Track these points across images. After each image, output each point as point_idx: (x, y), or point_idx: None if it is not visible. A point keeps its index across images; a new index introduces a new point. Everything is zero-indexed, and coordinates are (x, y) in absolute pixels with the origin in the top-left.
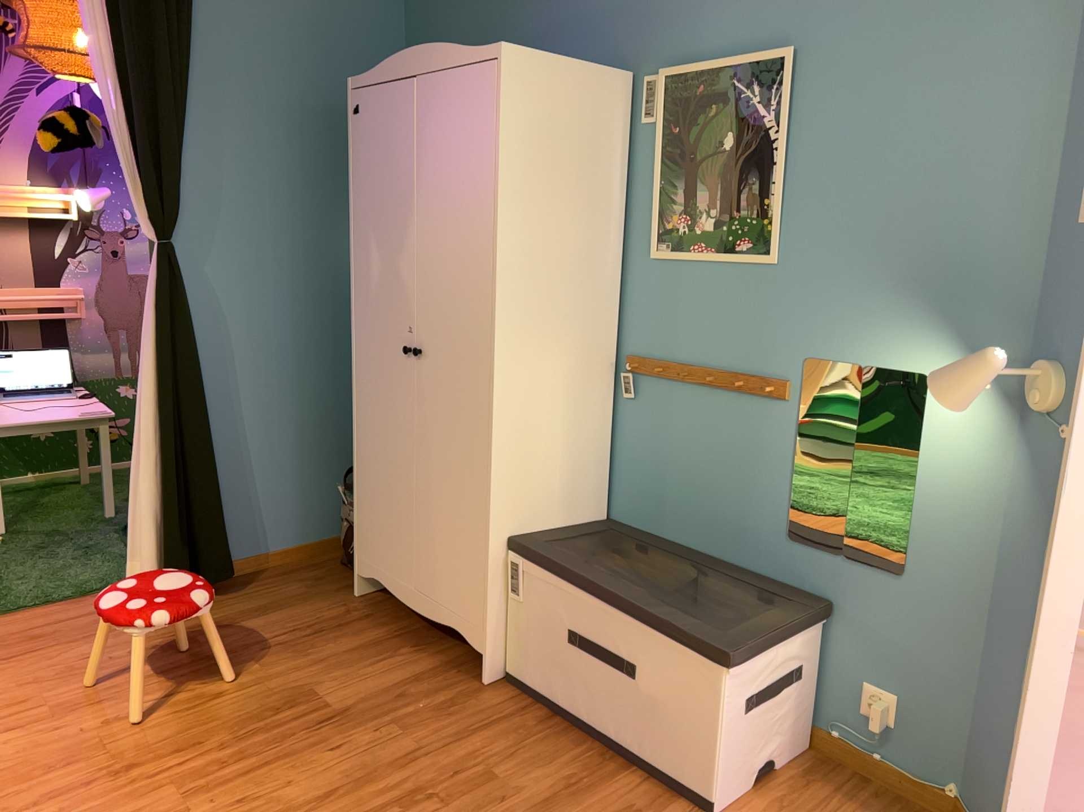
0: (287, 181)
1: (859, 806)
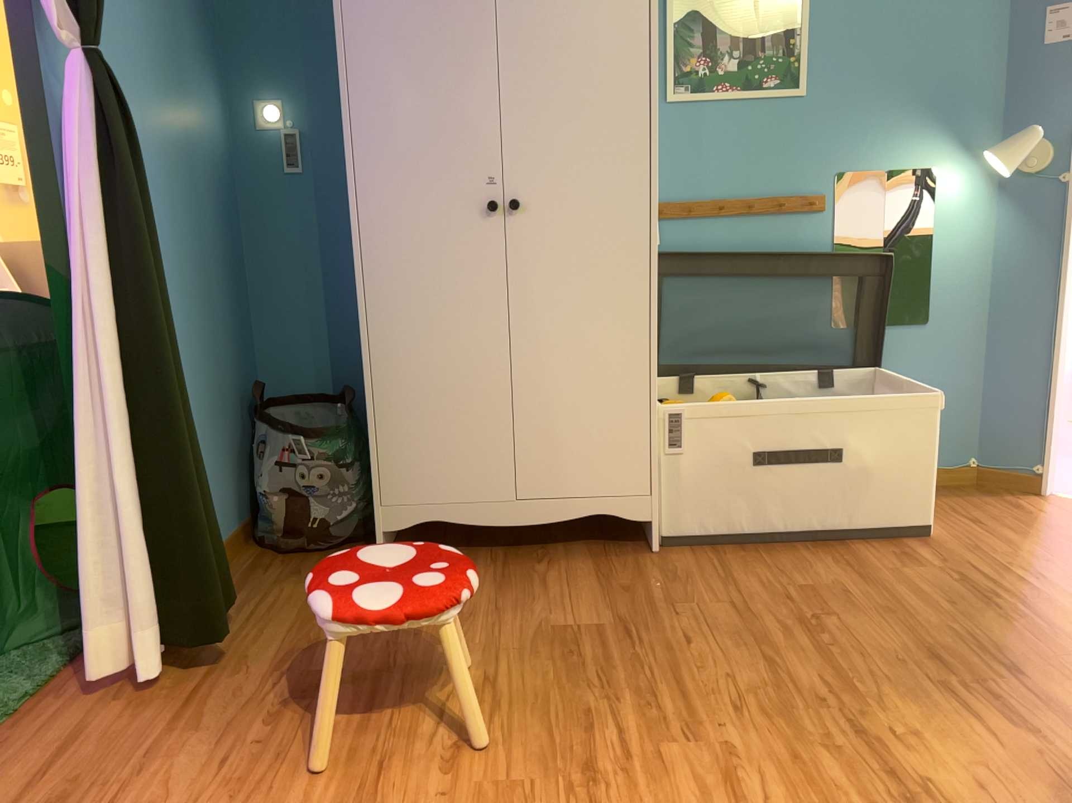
0: (145, 0)
1: (944, 498)
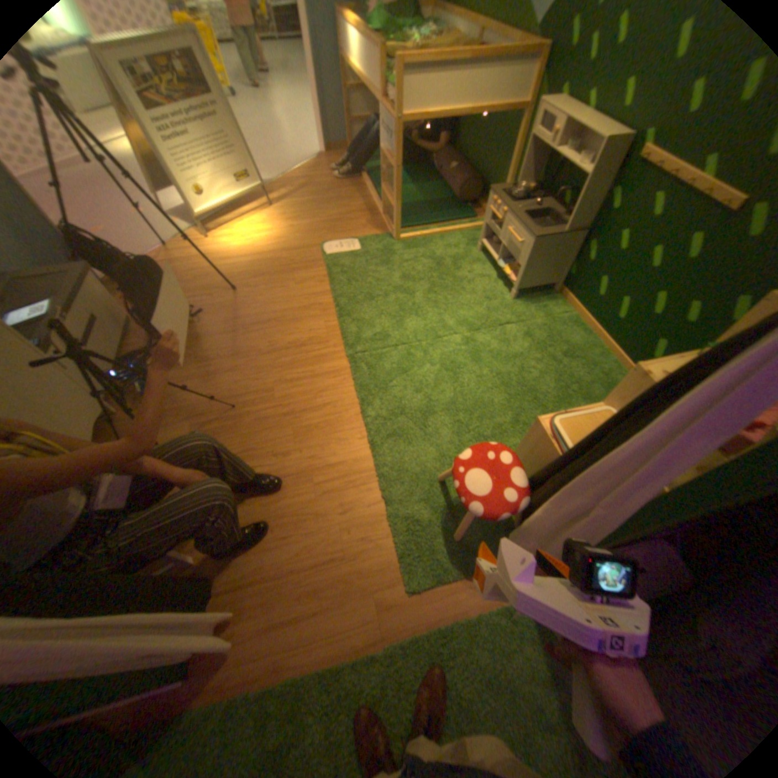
0: None
1: None
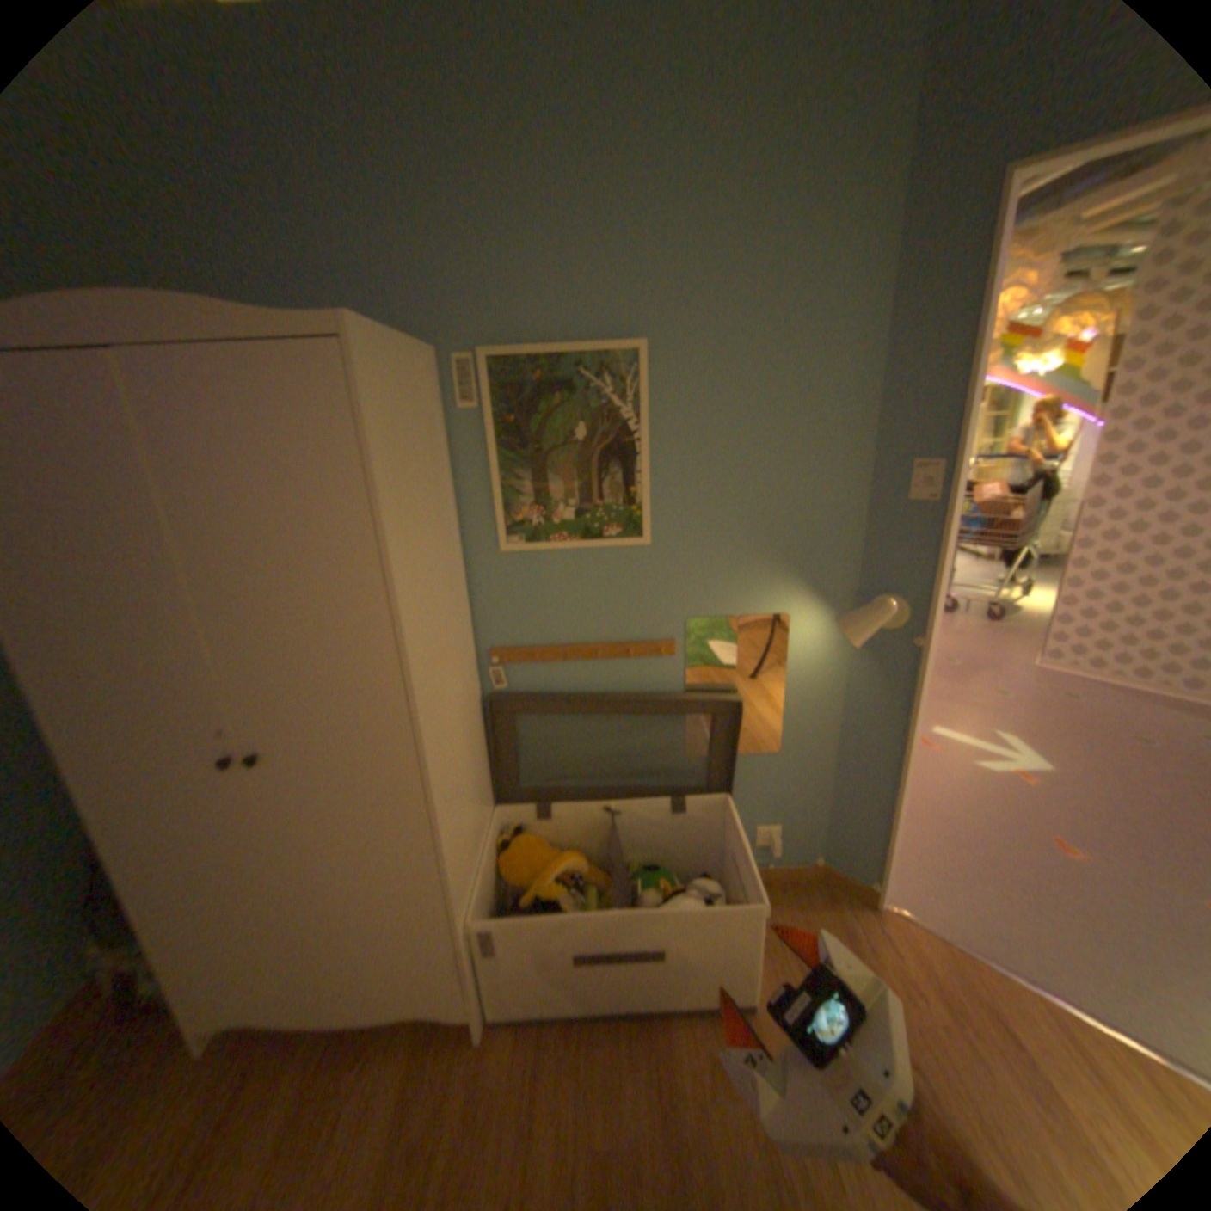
0: None
1: (790, 911)
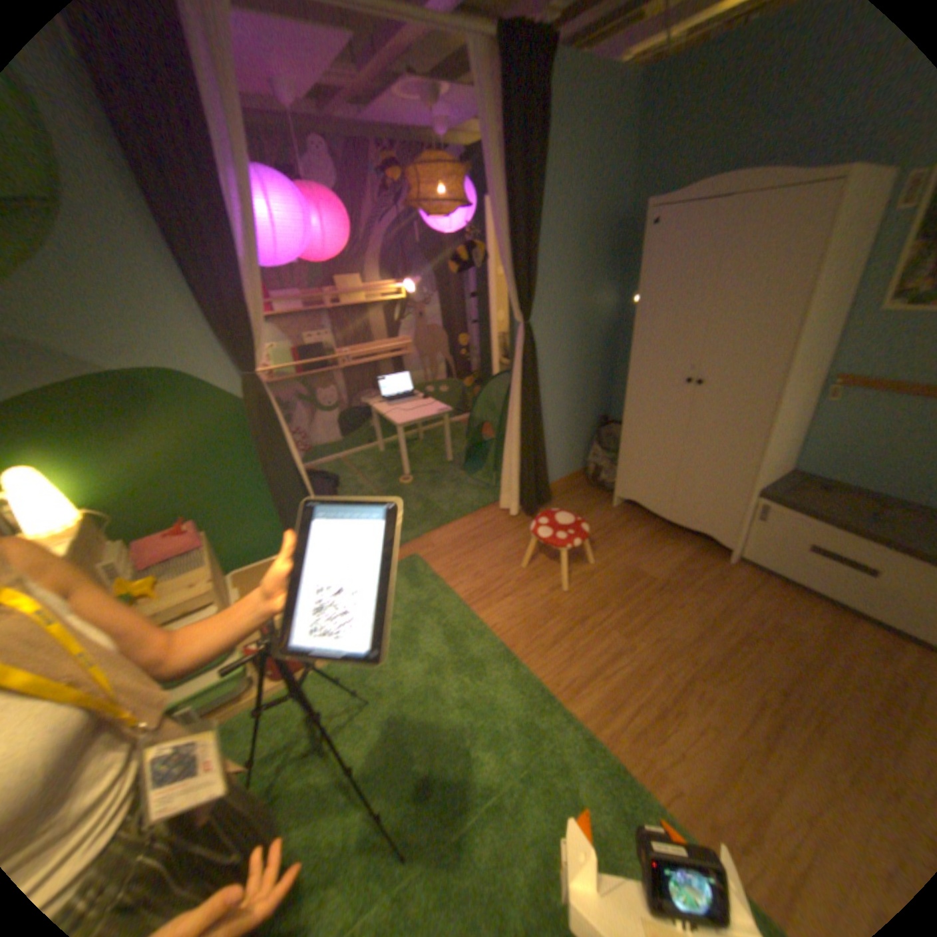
0: (573, 271)
1: None
